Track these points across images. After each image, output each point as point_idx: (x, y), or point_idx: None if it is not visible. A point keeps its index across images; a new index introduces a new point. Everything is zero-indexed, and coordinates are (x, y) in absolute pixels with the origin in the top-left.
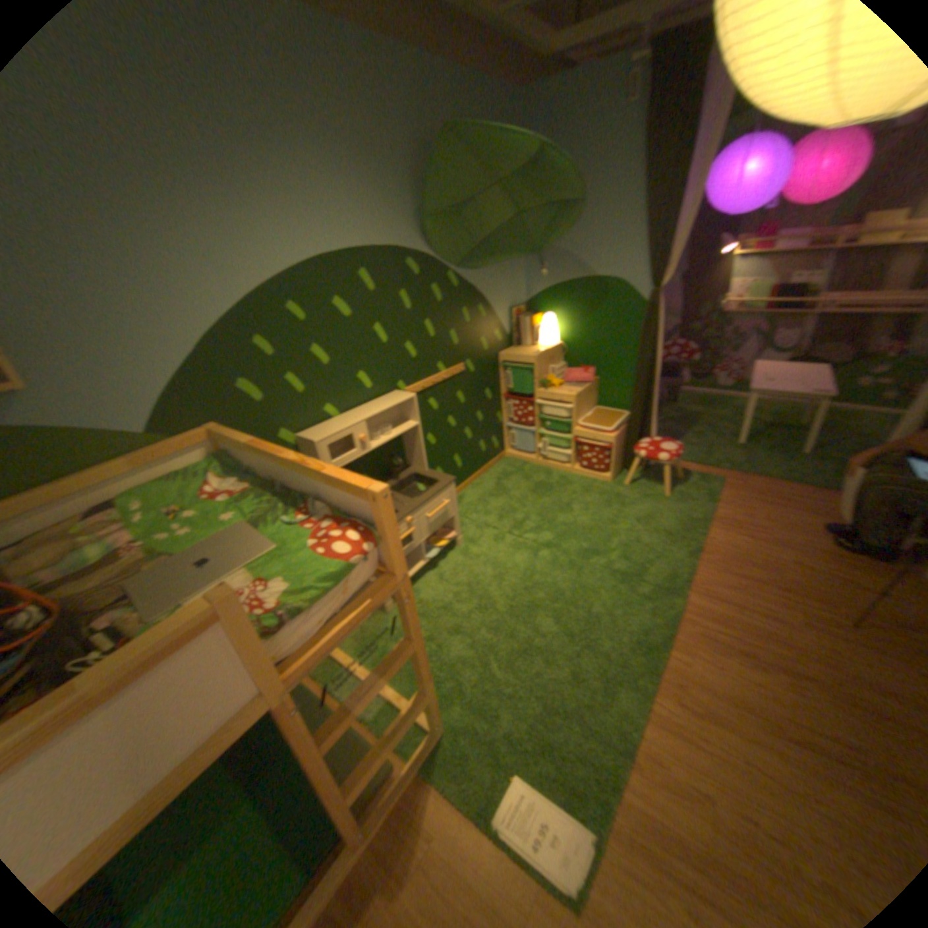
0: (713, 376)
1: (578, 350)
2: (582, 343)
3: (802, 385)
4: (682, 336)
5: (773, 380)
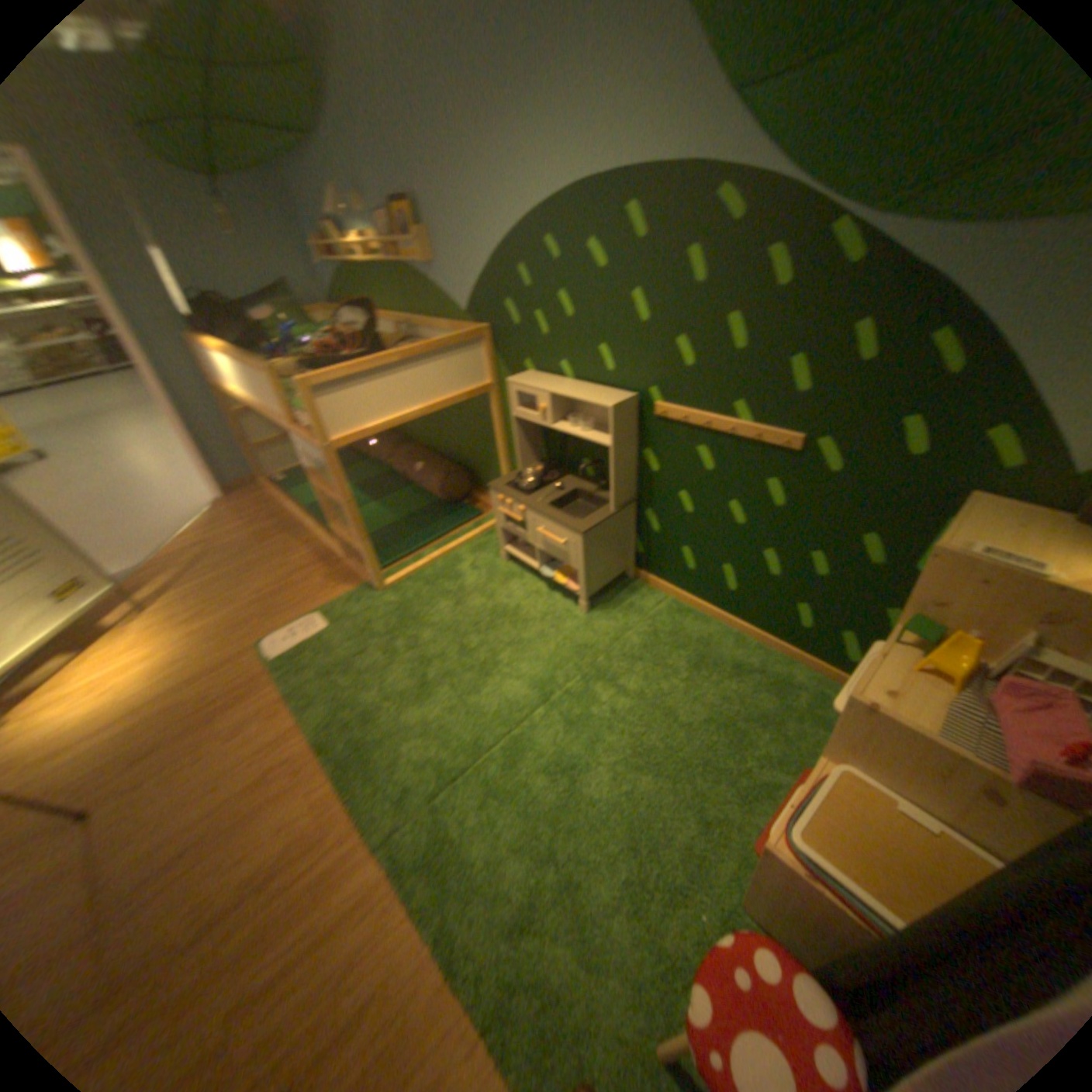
0: None
1: None
2: None
3: None
4: None
5: None
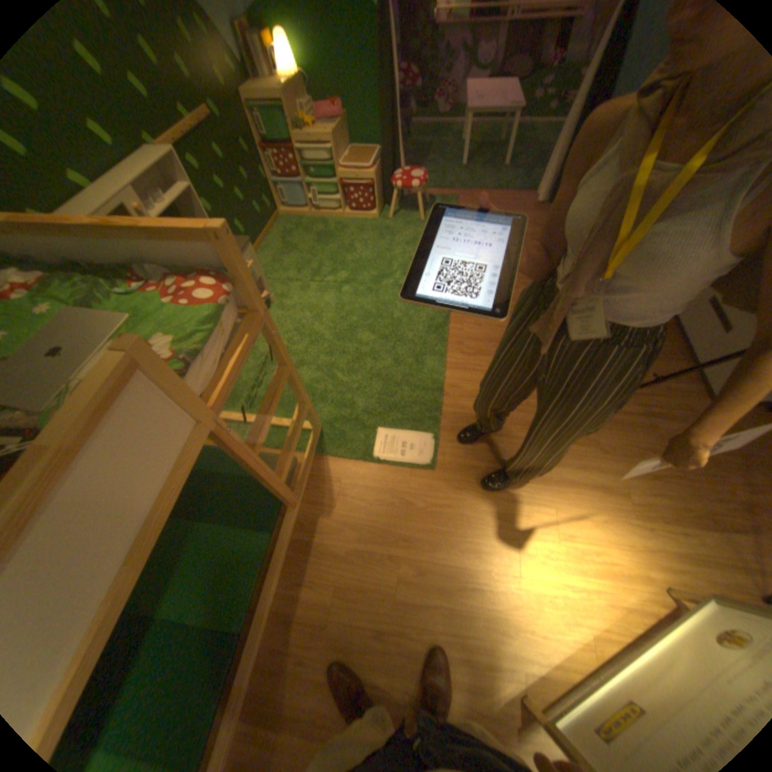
0: (434, 104)
1: (319, 78)
2: (322, 69)
3: (502, 100)
4: (405, 58)
5: (481, 98)
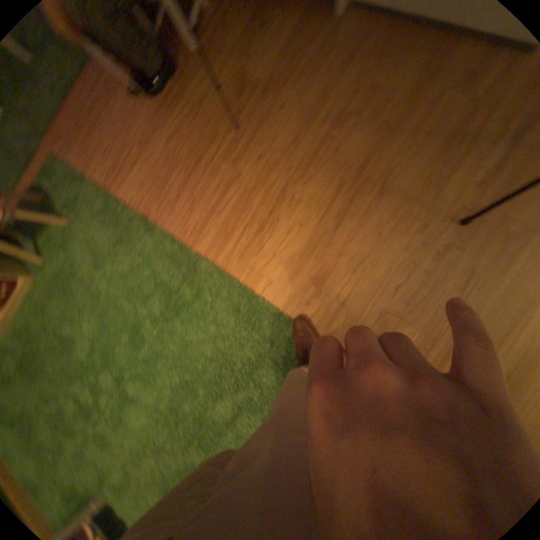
0: None
1: None
2: None
3: None
4: None
5: None
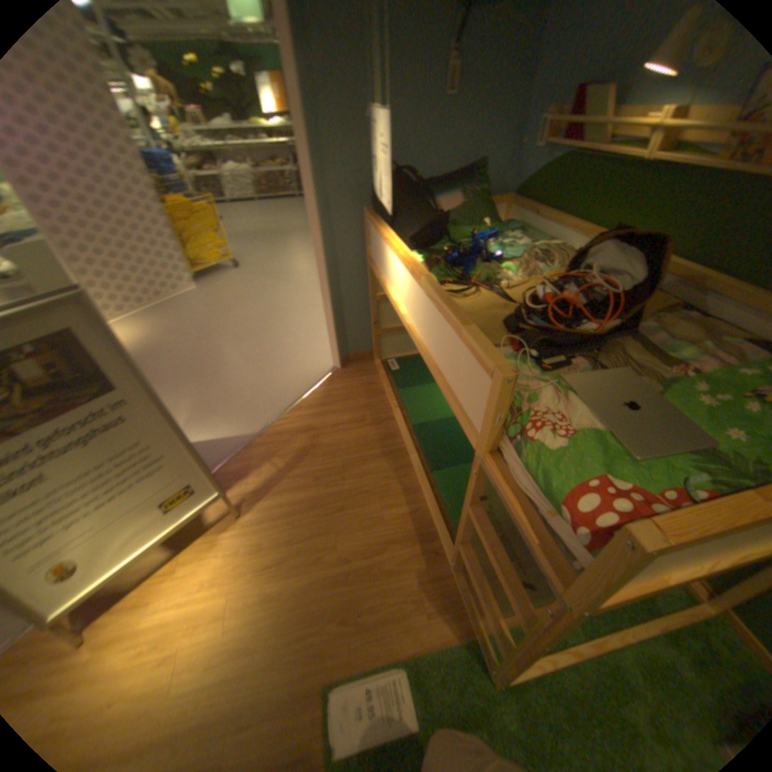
0: None
1: None
2: None
3: None
4: None
5: None
